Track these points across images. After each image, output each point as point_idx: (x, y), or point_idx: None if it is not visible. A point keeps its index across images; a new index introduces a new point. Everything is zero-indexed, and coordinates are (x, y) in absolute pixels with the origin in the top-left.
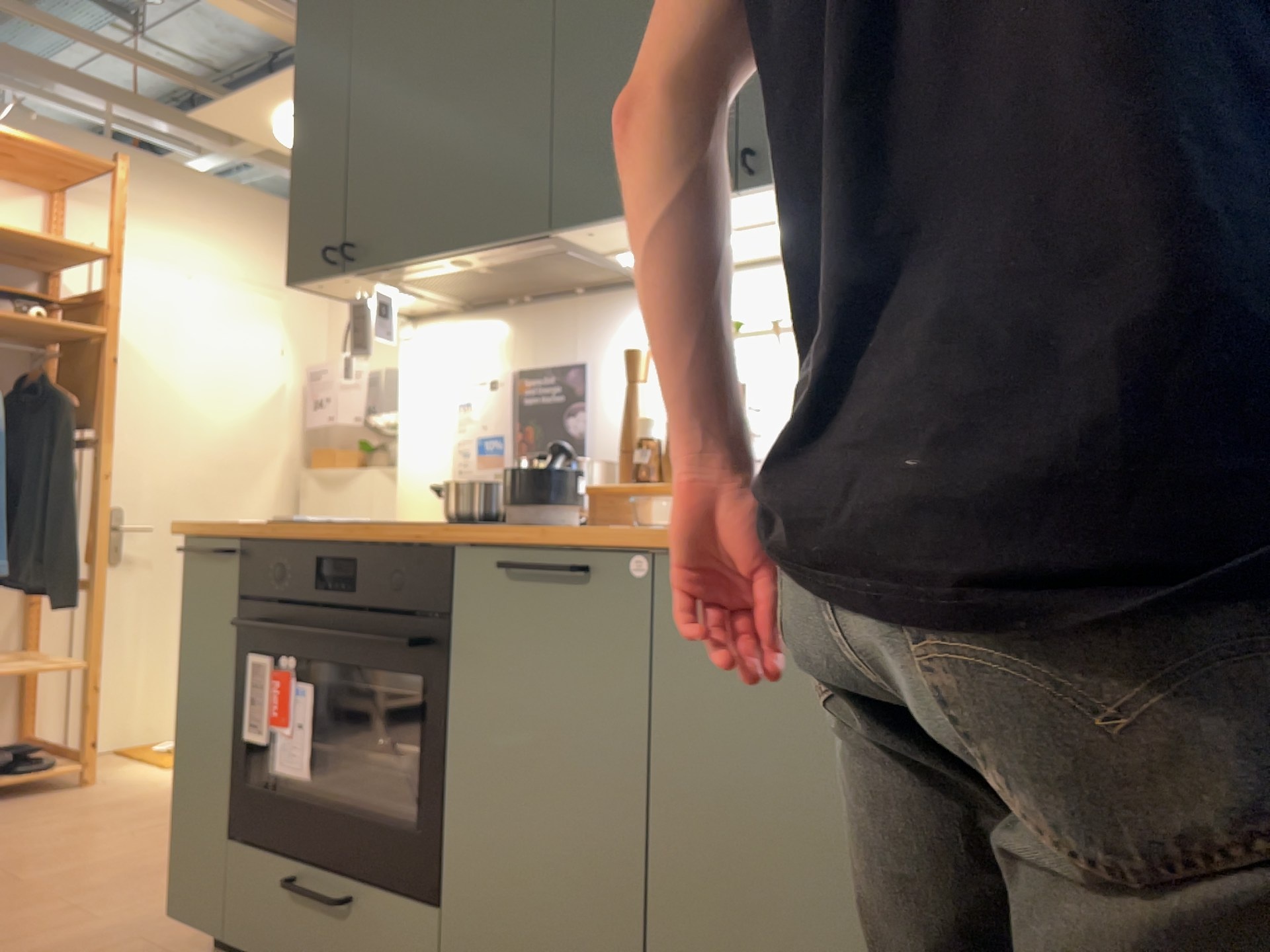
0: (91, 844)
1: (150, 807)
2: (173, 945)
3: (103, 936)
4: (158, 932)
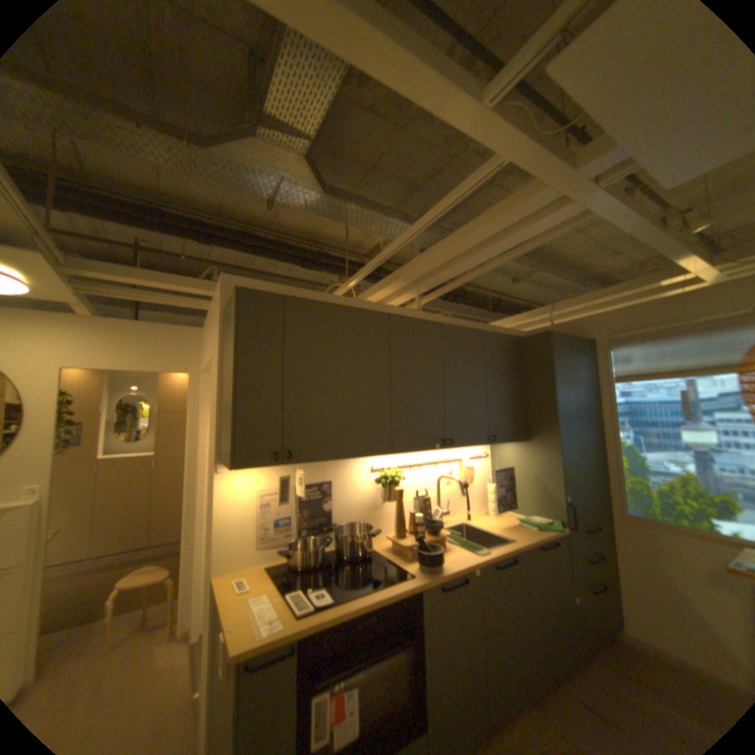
0: None
1: None
2: None
3: None
4: None
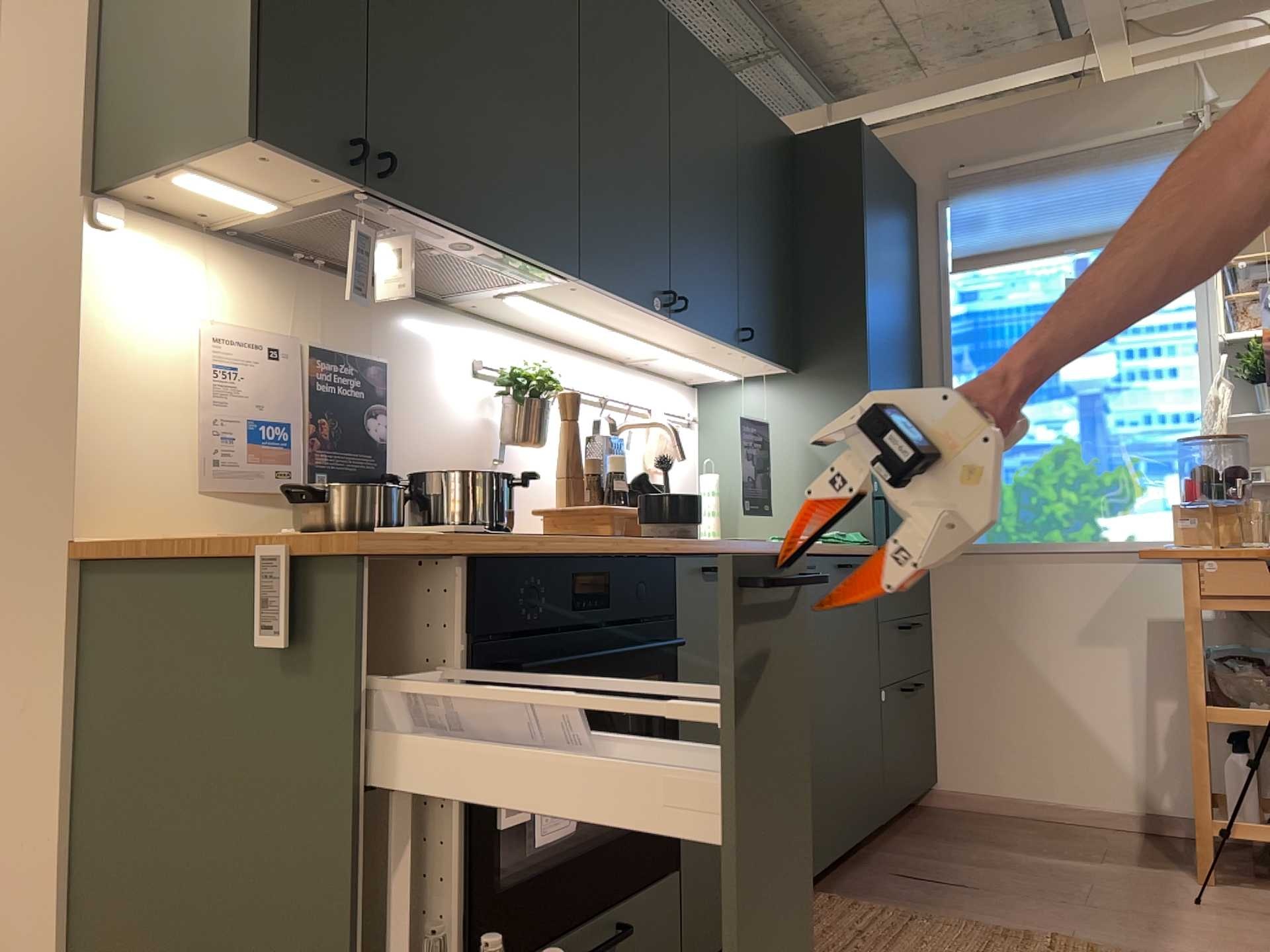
0: None
1: None
2: None
3: None
4: None
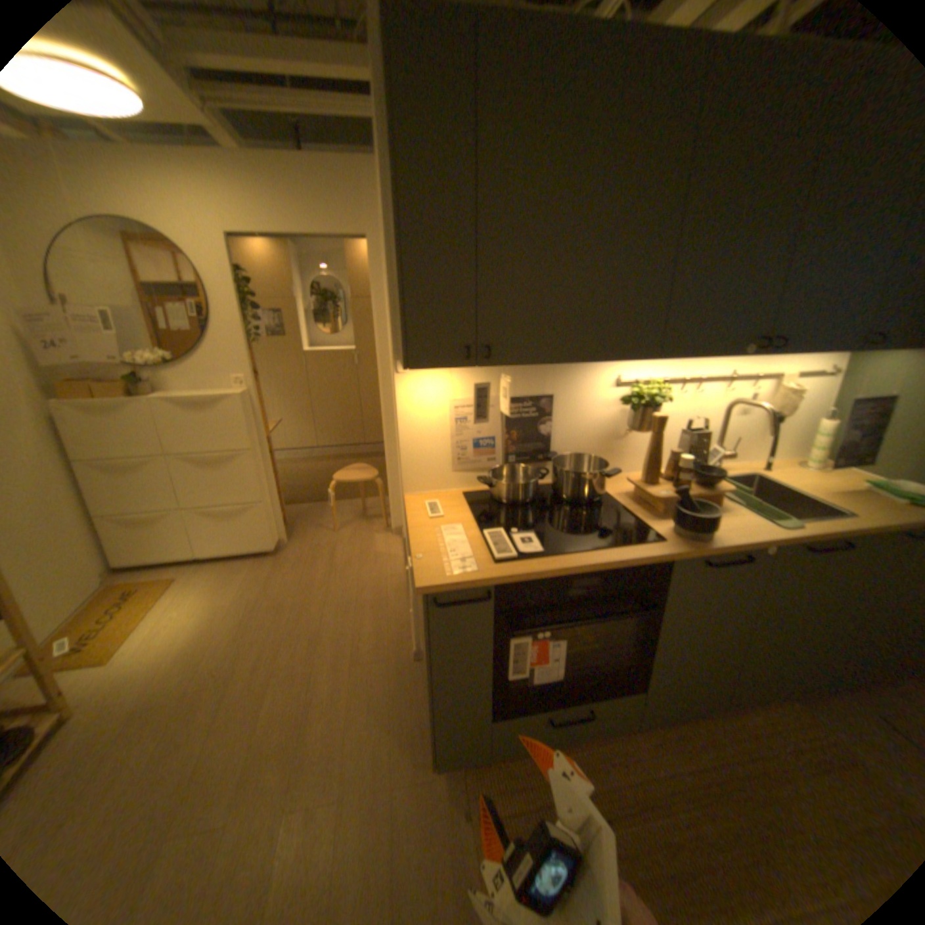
0: (200, 758)
1: (171, 701)
2: (412, 776)
3: (366, 805)
4: (385, 775)
